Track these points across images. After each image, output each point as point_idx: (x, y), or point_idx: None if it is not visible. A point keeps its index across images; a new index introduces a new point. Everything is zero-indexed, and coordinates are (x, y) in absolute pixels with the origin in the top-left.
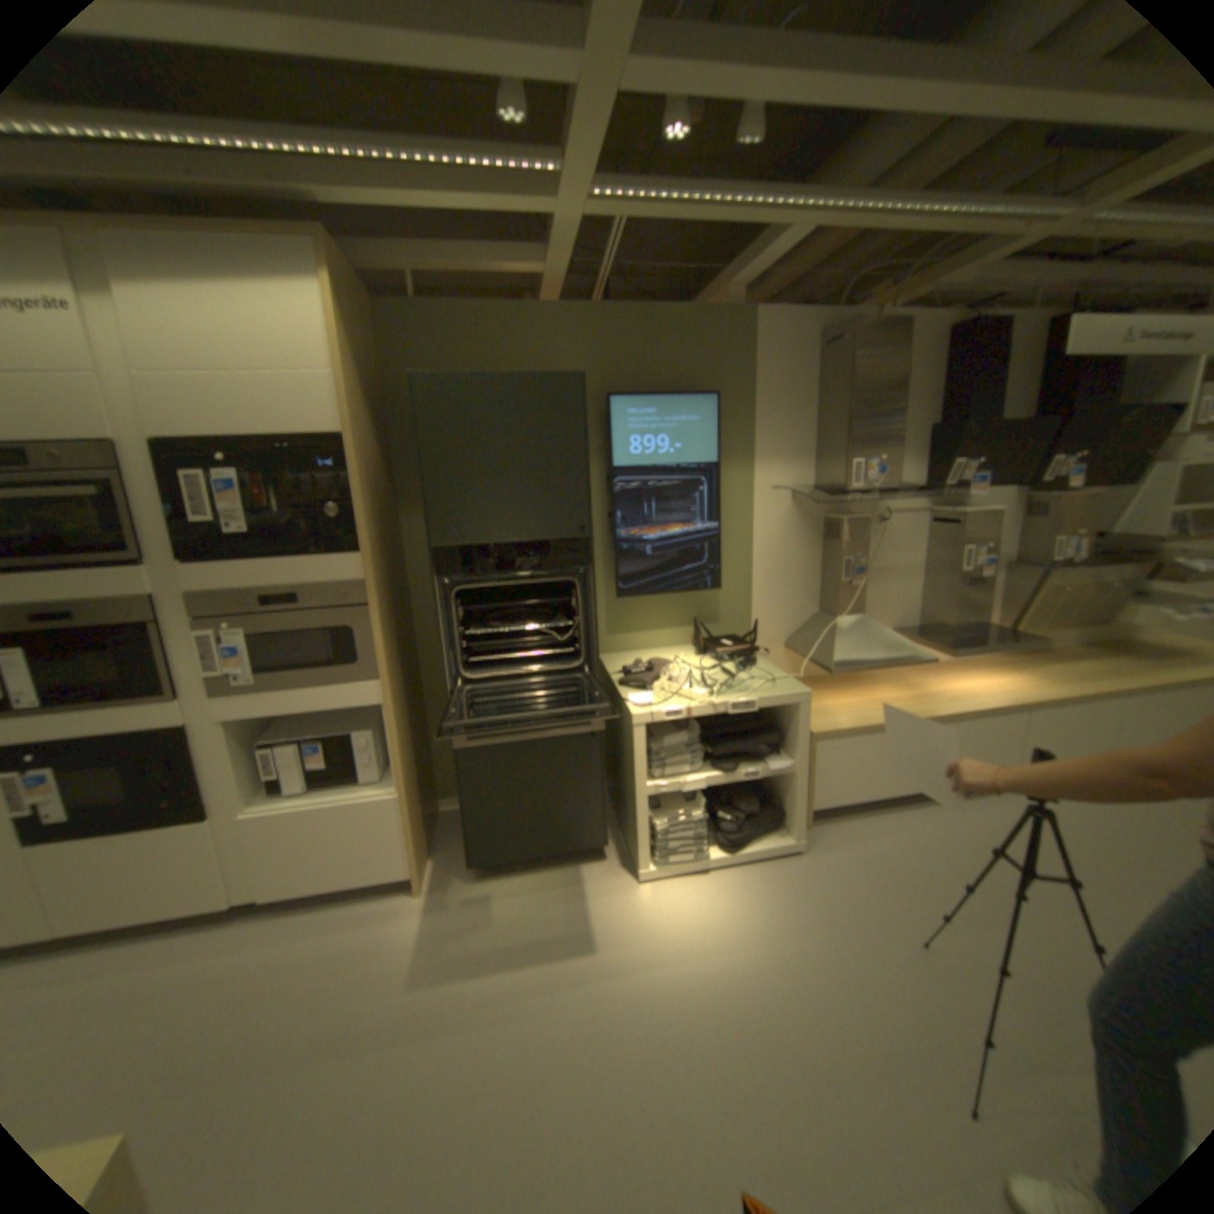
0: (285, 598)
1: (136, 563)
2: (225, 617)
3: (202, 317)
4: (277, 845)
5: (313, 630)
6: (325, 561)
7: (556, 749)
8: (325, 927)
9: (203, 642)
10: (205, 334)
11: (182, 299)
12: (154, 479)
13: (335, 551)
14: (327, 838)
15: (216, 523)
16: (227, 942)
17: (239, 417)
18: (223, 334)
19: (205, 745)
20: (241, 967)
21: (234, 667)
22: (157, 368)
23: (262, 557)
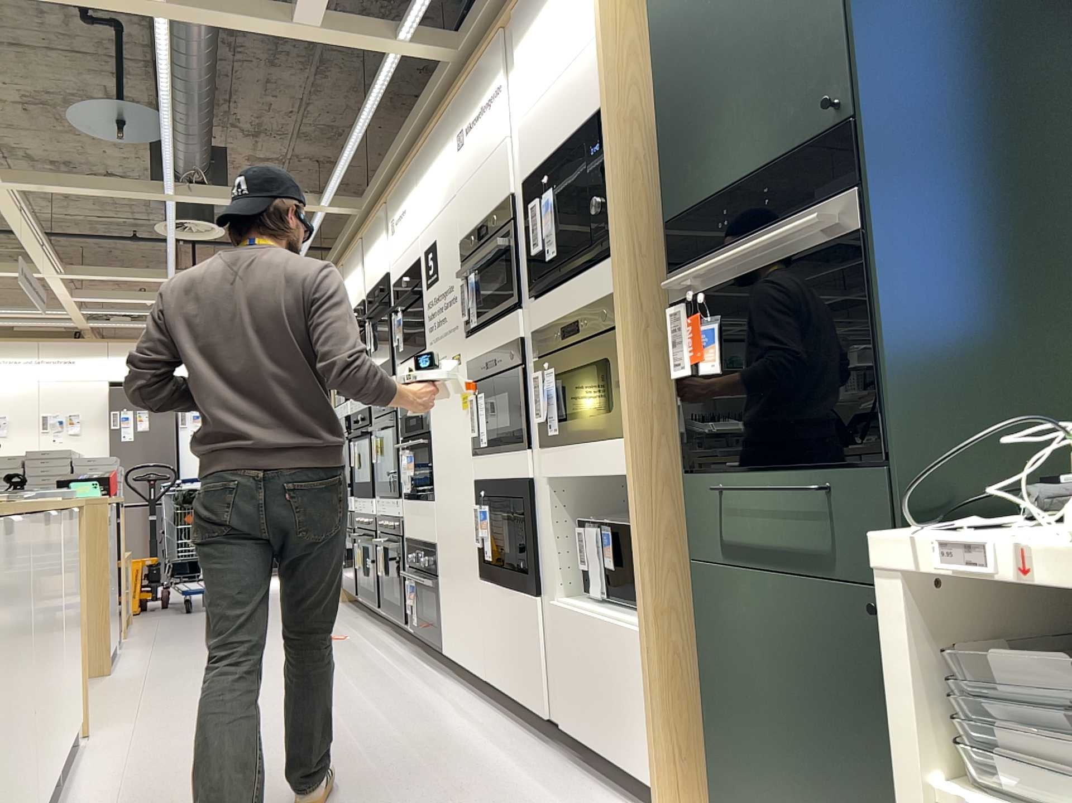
0: (577, 323)
1: (523, 304)
2: (555, 354)
3: (544, 41)
4: (573, 653)
5: (593, 363)
6: (599, 270)
7: (840, 626)
8: (582, 794)
9: (540, 381)
10: (546, 57)
11: (538, 34)
12: (525, 216)
13: (613, 257)
14: (602, 665)
15: (549, 248)
16: (536, 755)
17: (558, 127)
18: (553, 48)
19: (545, 504)
20: (508, 775)
21: (549, 409)
22: (528, 109)
23: (572, 278)
